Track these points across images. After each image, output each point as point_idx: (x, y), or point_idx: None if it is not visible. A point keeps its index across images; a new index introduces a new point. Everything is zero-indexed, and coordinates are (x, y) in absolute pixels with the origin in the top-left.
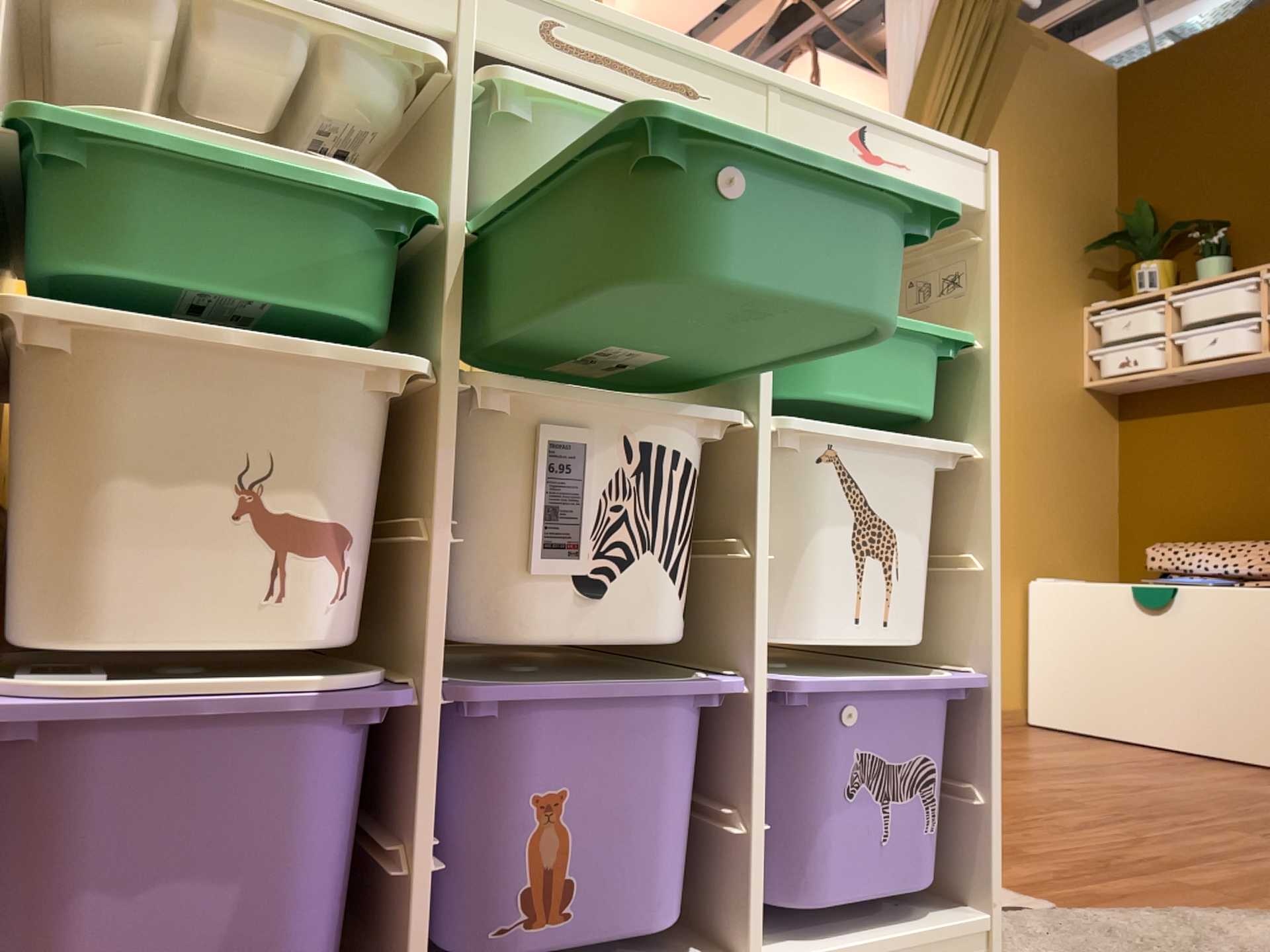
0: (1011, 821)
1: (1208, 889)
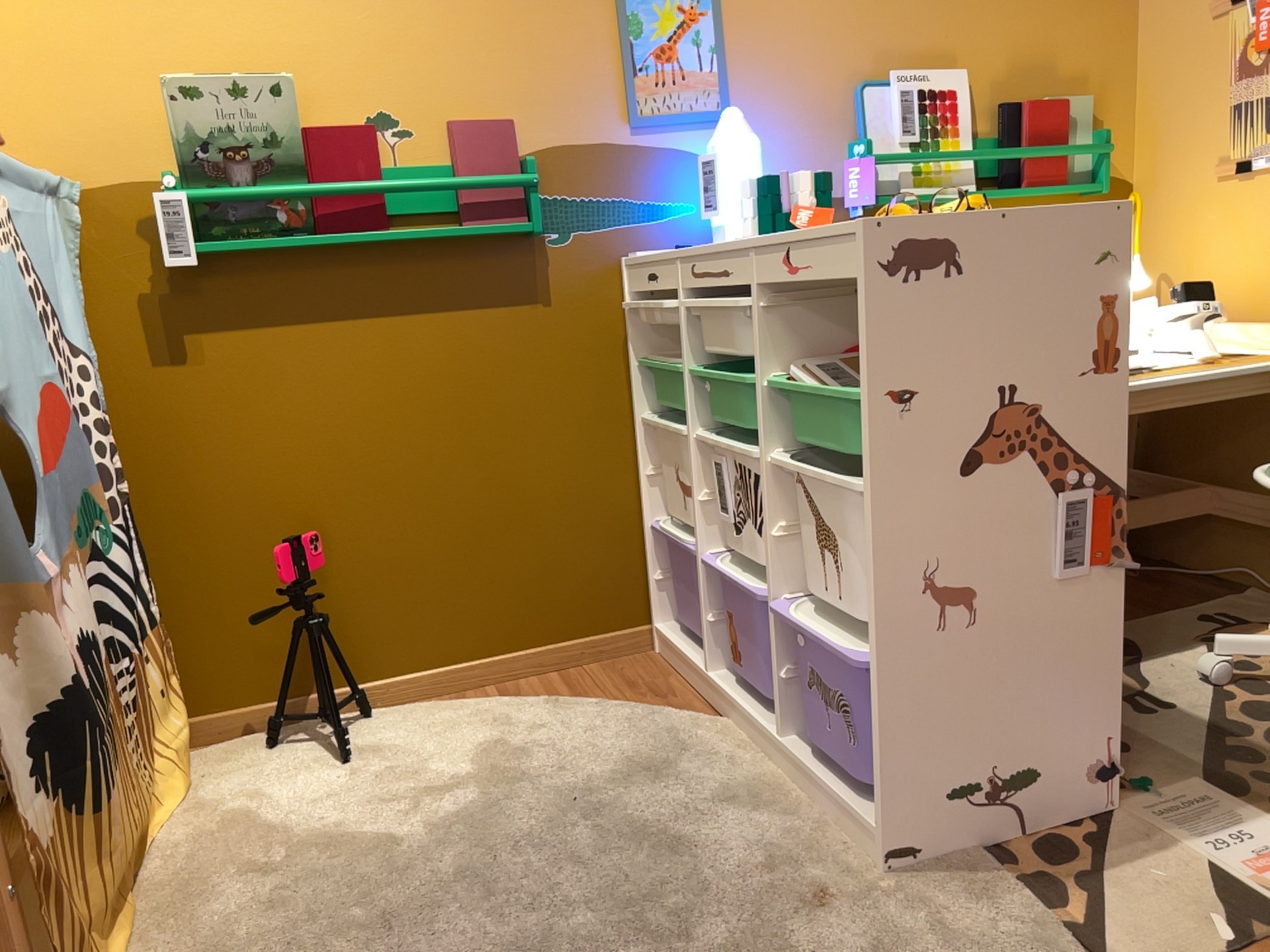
0: None
1: None
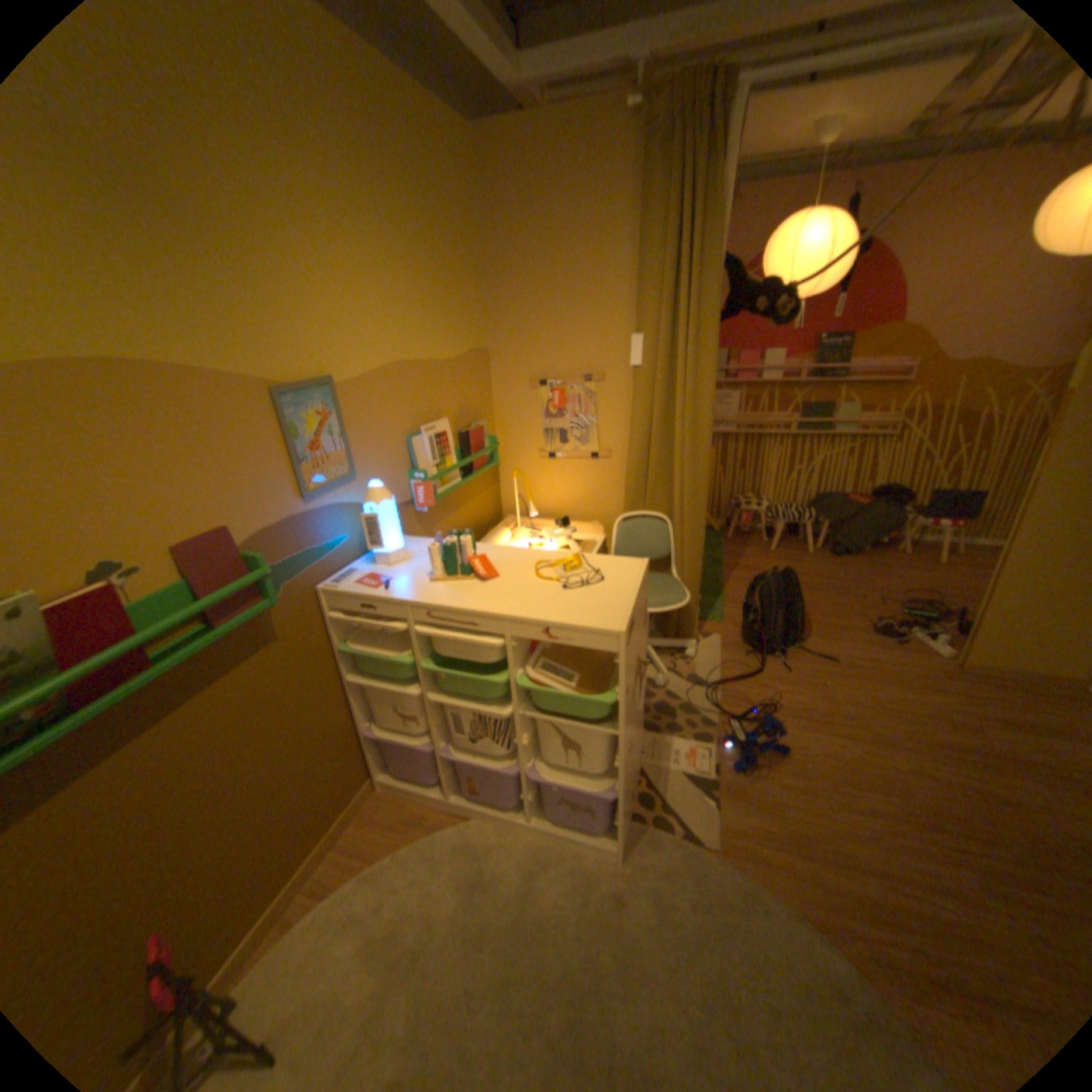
0: (821, 796)
1: (822, 901)
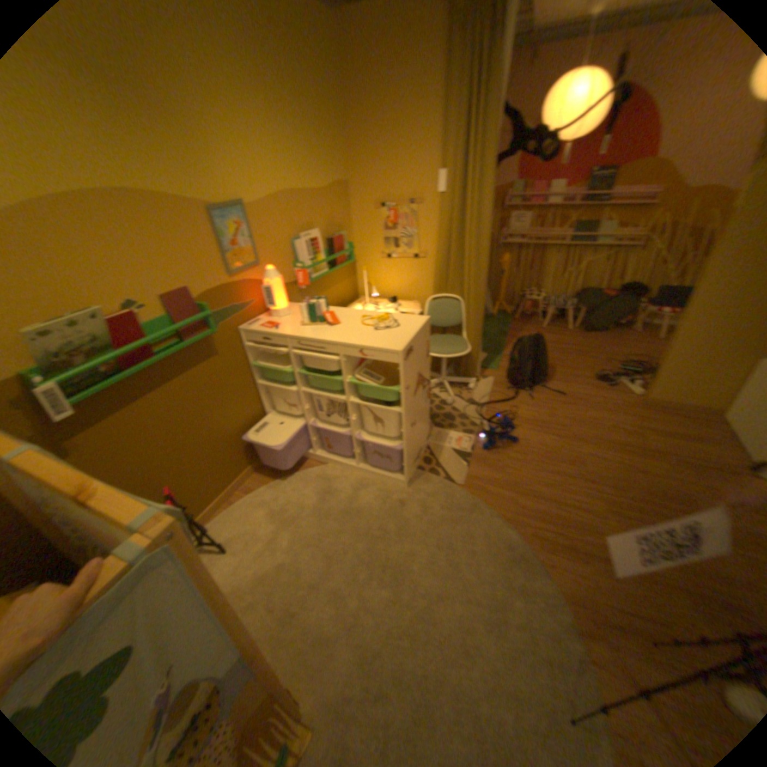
0: (529, 463)
1: (513, 510)
